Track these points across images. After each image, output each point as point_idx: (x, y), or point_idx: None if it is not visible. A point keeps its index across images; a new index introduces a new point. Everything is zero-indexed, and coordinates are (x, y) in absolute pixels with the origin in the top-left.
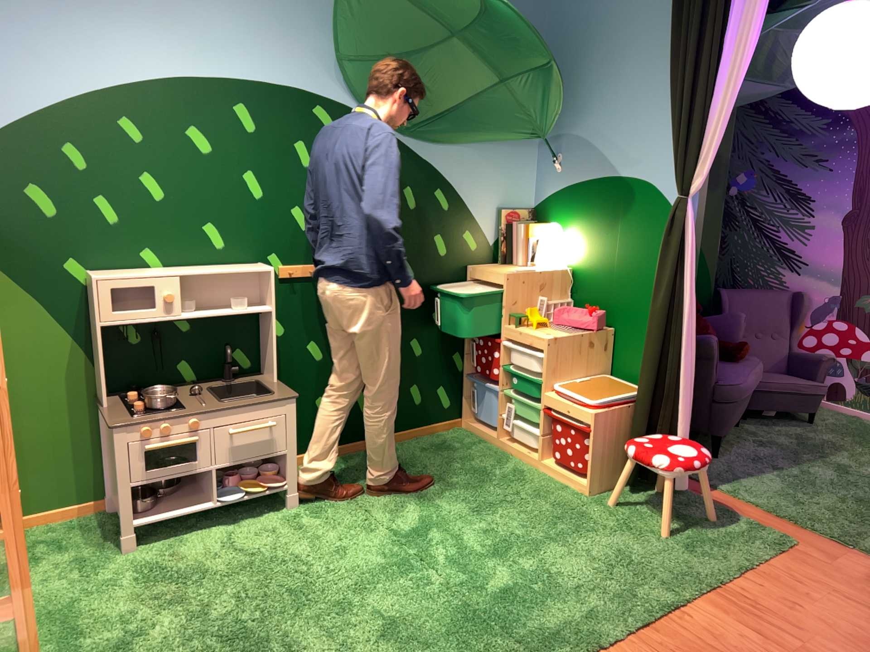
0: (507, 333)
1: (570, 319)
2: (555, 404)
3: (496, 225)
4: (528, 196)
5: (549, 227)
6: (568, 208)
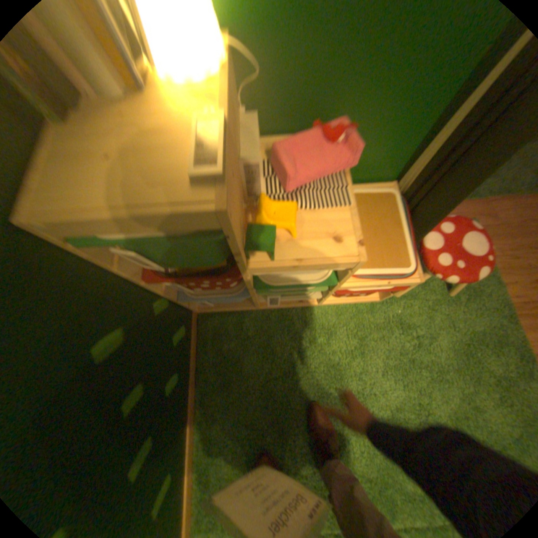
0: (254, 269)
1: (315, 170)
2: (355, 286)
3: None
4: None
5: None
6: None
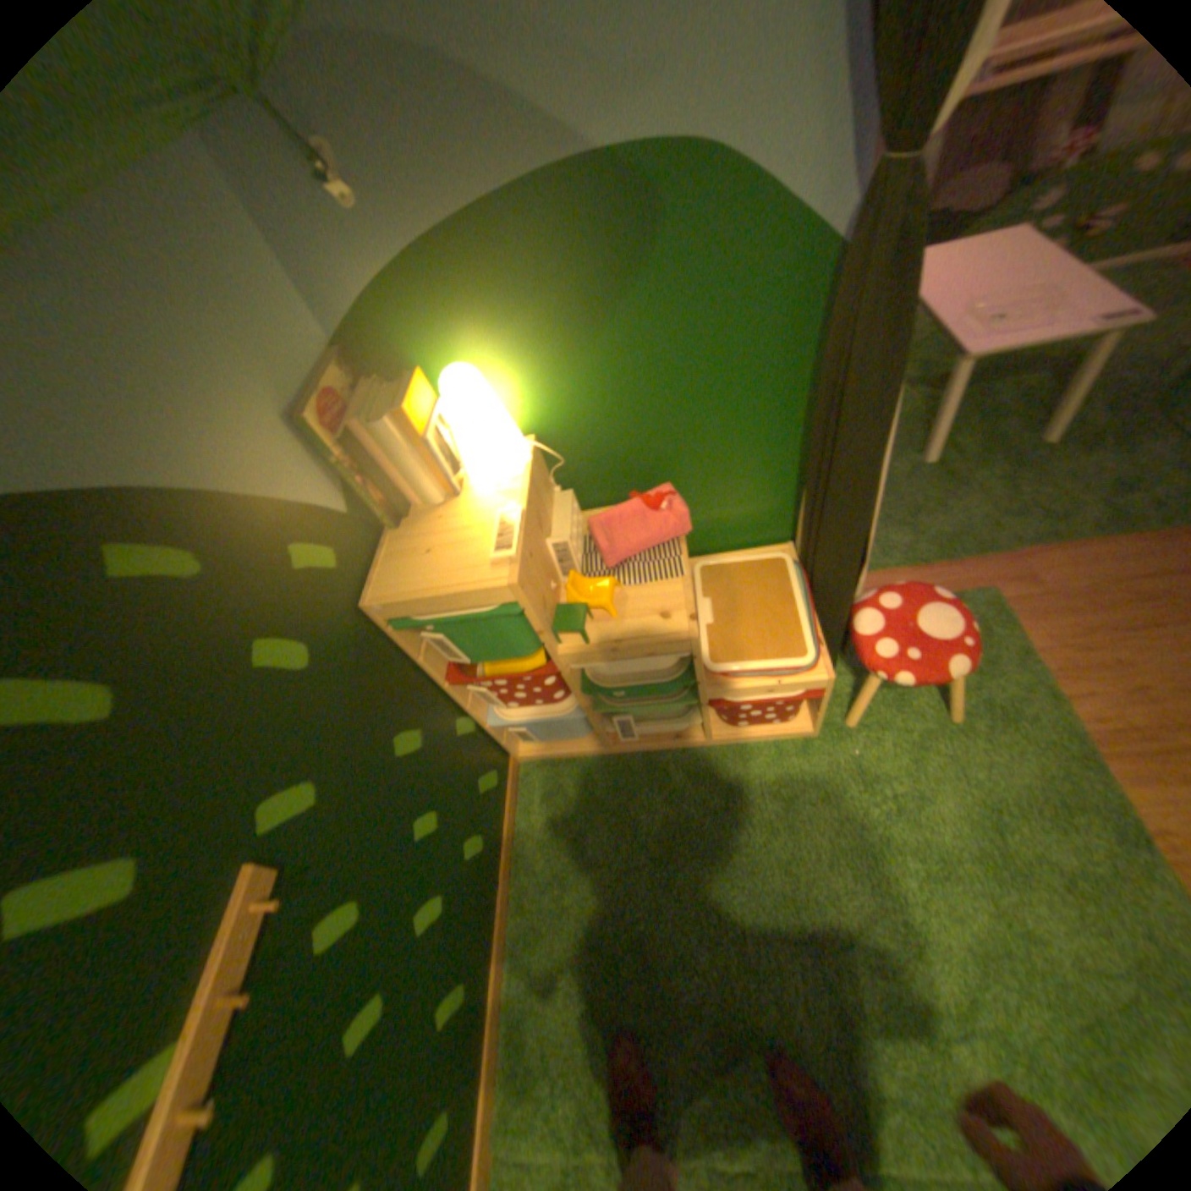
0: (569, 659)
1: (637, 542)
2: (732, 692)
3: (319, 461)
4: (304, 323)
5: (450, 383)
6: (449, 306)
